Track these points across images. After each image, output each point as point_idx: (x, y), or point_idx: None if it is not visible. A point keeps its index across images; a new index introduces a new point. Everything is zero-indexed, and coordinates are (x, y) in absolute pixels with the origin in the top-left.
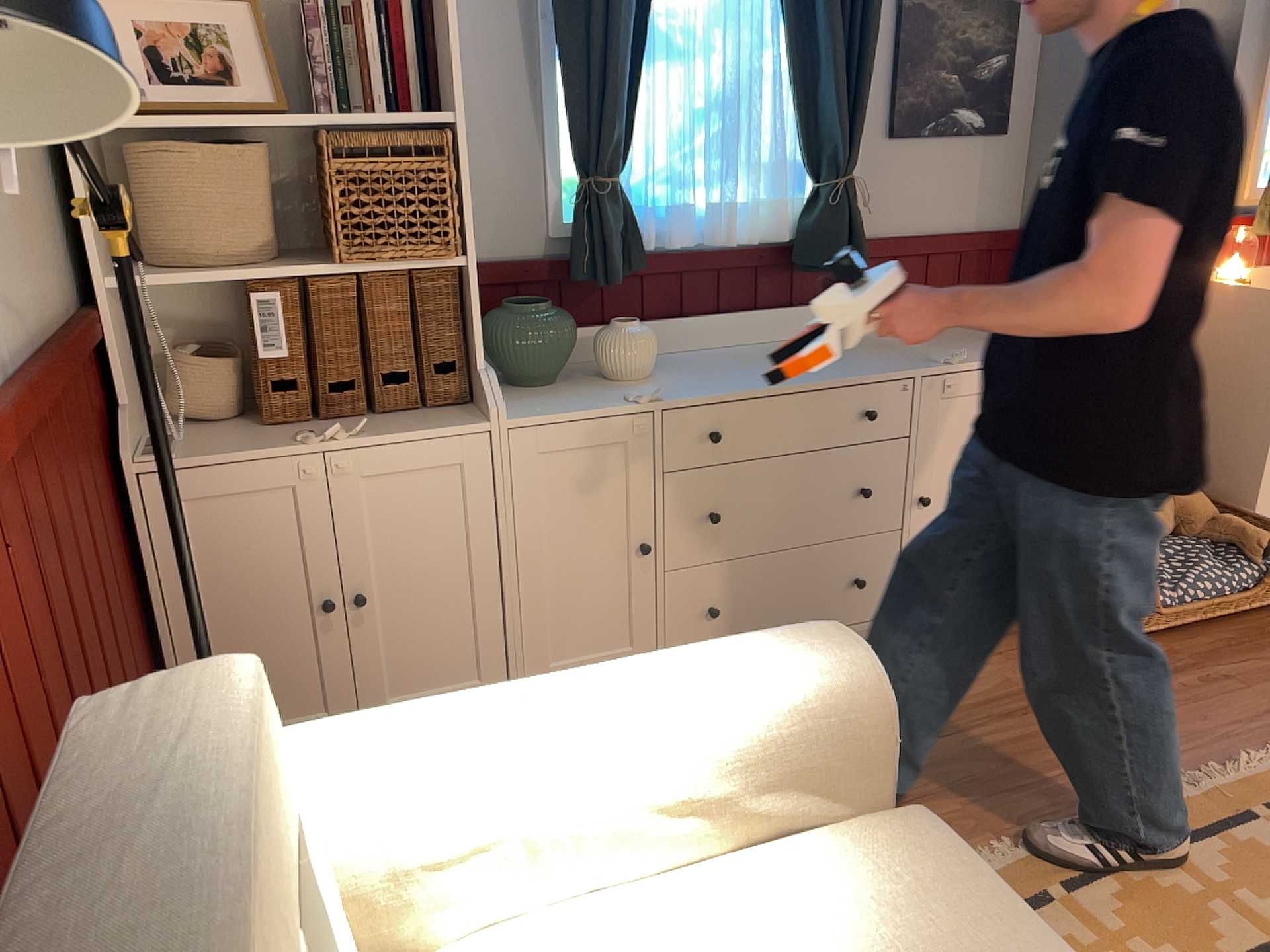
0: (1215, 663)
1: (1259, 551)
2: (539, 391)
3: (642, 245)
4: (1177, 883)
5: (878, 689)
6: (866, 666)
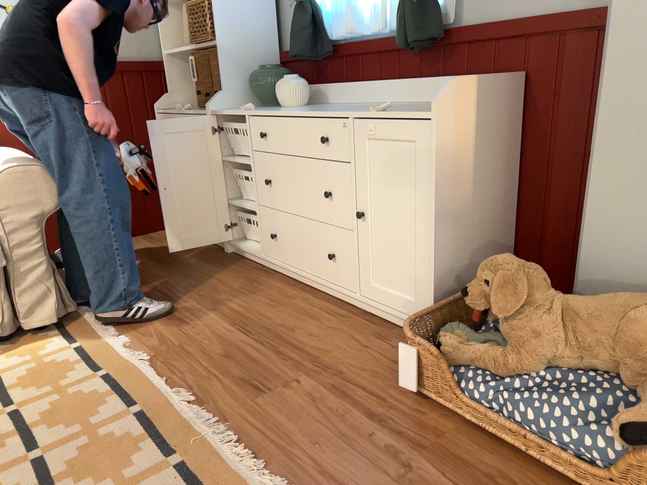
0: (434, 461)
1: (620, 426)
2: (256, 108)
3: (328, 39)
4: (103, 413)
5: (1, 179)
6: (4, 170)
